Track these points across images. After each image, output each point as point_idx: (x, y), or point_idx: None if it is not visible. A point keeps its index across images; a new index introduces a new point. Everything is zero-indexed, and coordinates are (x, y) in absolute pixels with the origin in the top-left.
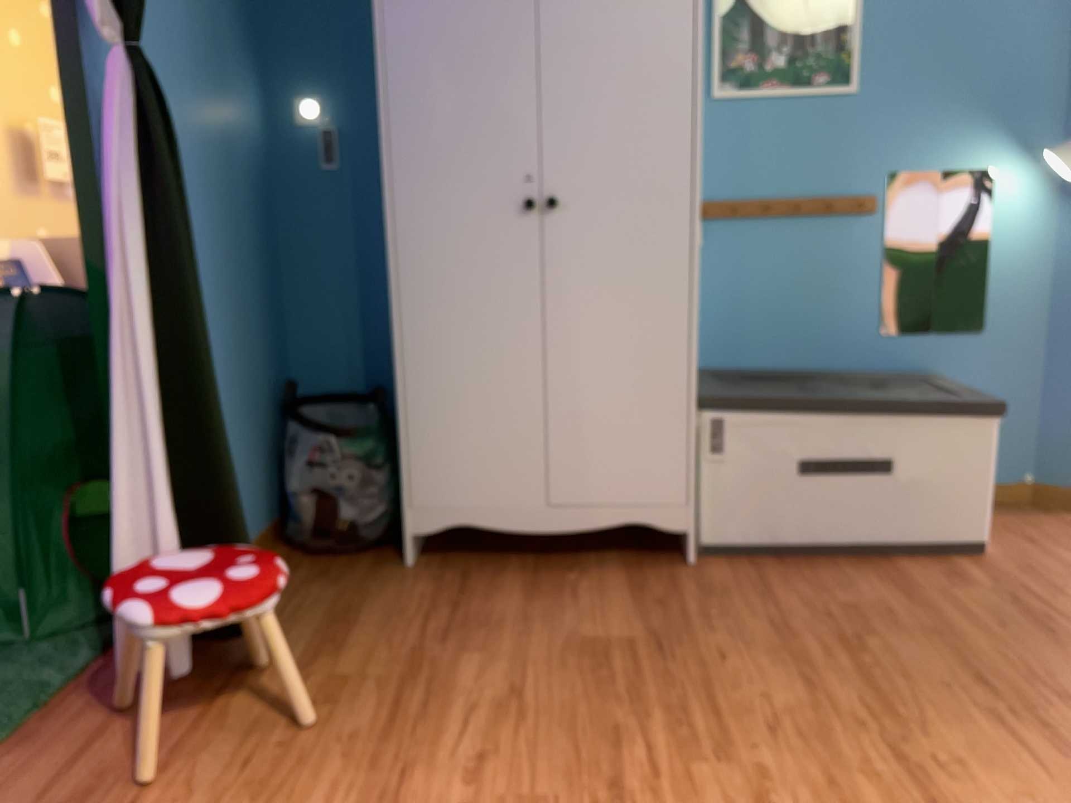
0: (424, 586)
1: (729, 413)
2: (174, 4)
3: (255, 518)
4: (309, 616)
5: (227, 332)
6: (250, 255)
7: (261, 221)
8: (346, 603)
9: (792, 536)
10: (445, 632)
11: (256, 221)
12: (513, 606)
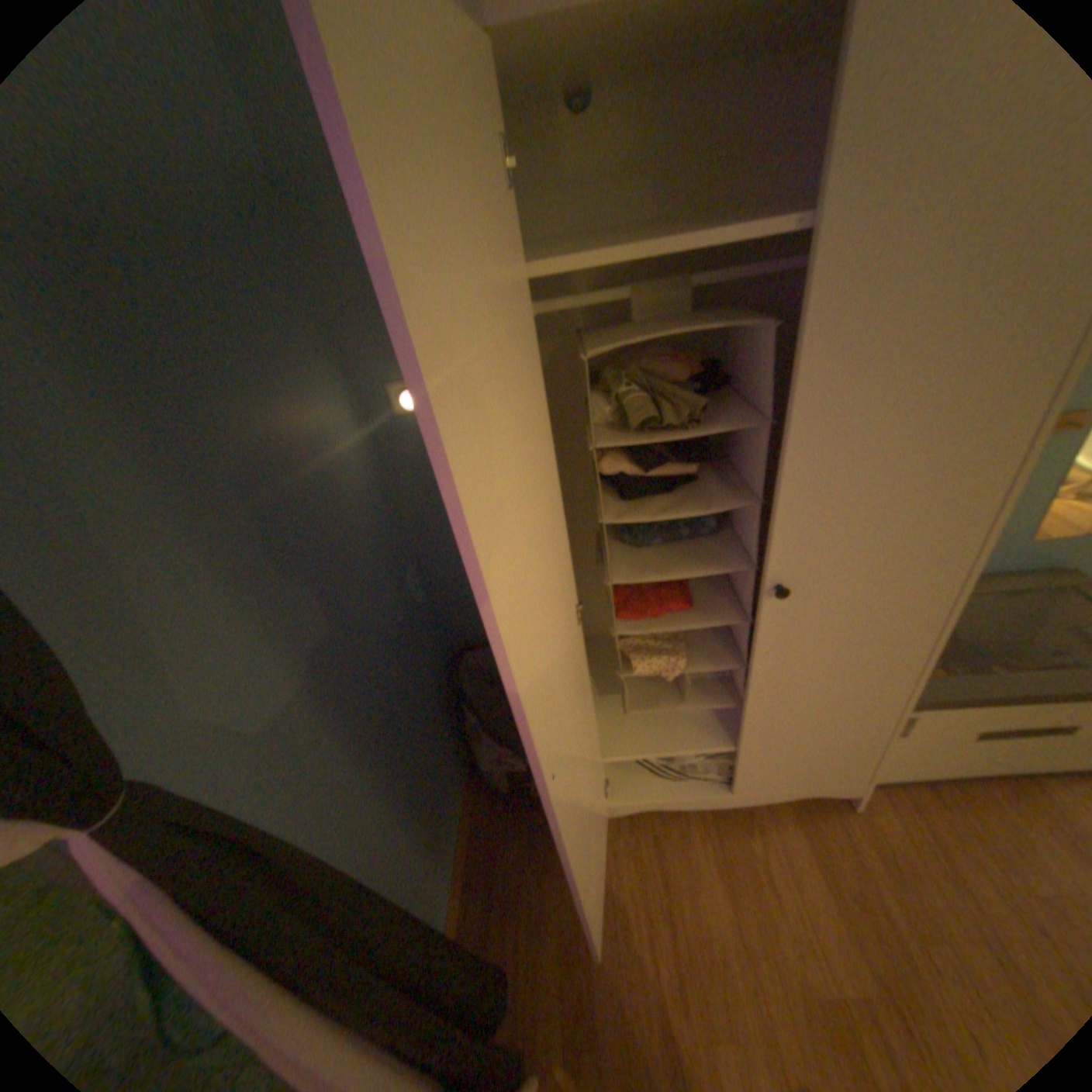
0: (632, 876)
1: (927, 717)
2: (183, 439)
3: (459, 793)
4: (548, 952)
5: (398, 714)
6: (393, 600)
7: (390, 547)
8: (573, 920)
9: (952, 776)
10: (685, 988)
11: (387, 554)
12: (727, 919)
